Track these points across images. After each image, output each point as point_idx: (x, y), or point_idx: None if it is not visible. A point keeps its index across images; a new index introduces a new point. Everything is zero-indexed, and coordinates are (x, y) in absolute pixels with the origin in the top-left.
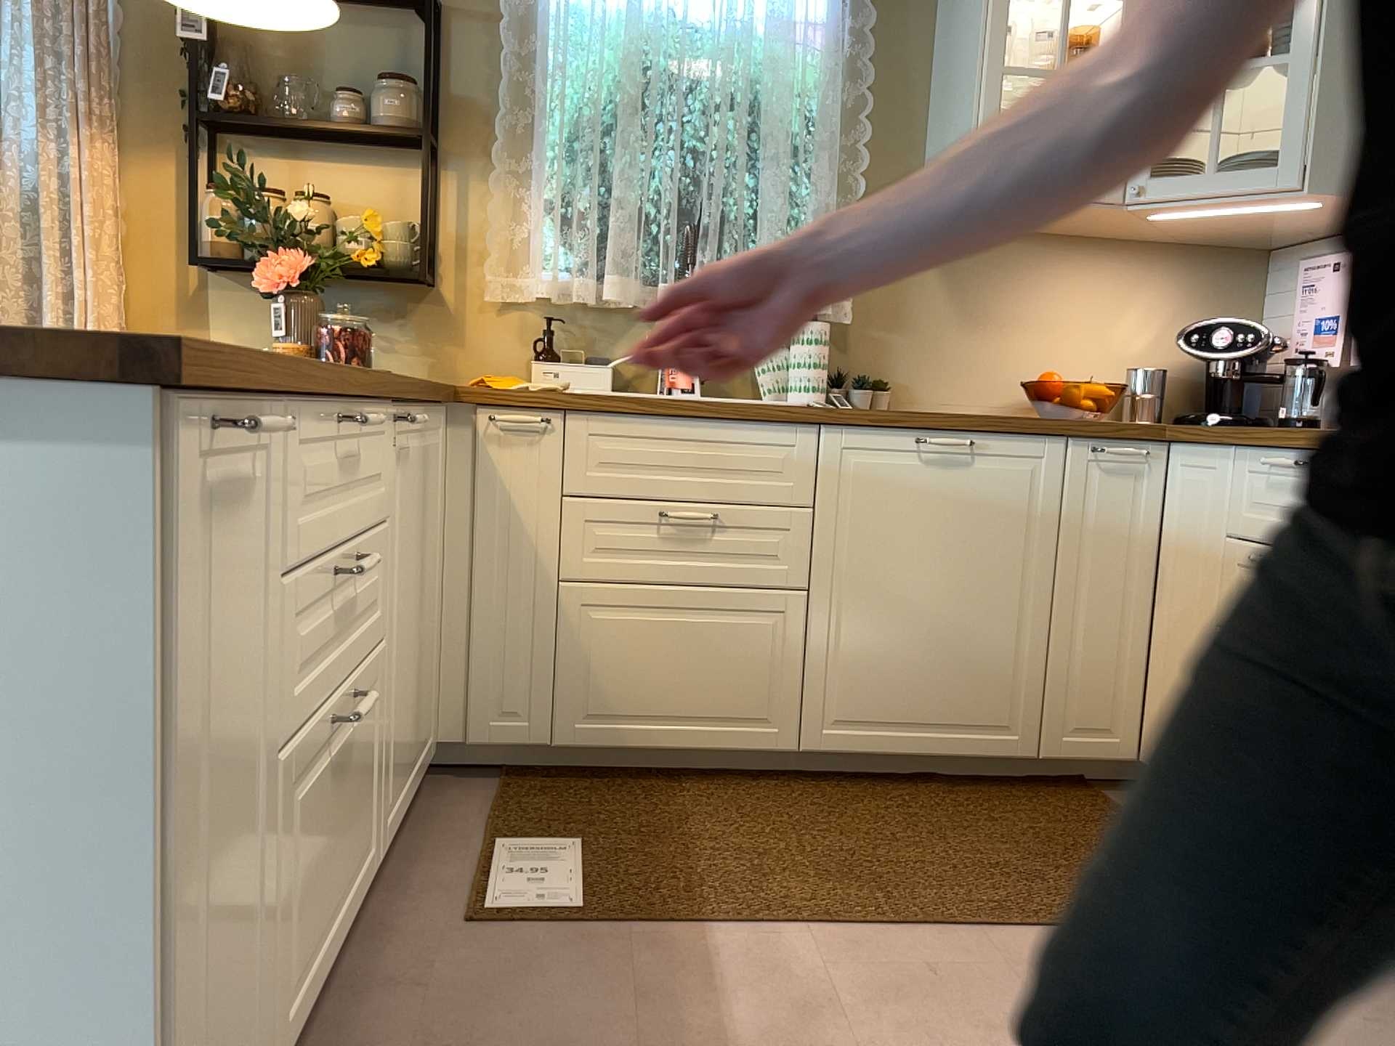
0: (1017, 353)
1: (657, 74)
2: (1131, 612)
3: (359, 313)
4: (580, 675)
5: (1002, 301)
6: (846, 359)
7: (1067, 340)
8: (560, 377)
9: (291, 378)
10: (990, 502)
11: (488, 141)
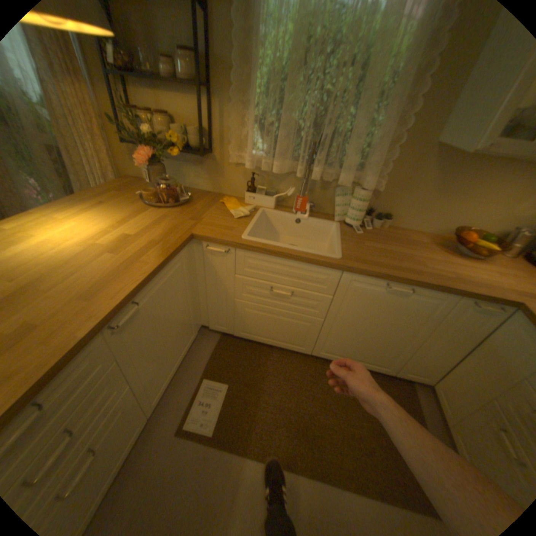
0: (460, 210)
1: (314, 41)
2: (457, 353)
3: (186, 161)
4: (242, 322)
5: (464, 184)
6: (376, 202)
7: (490, 206)
8: (255, 200)
9: None
10: (411, 310)
11: (230, 81)
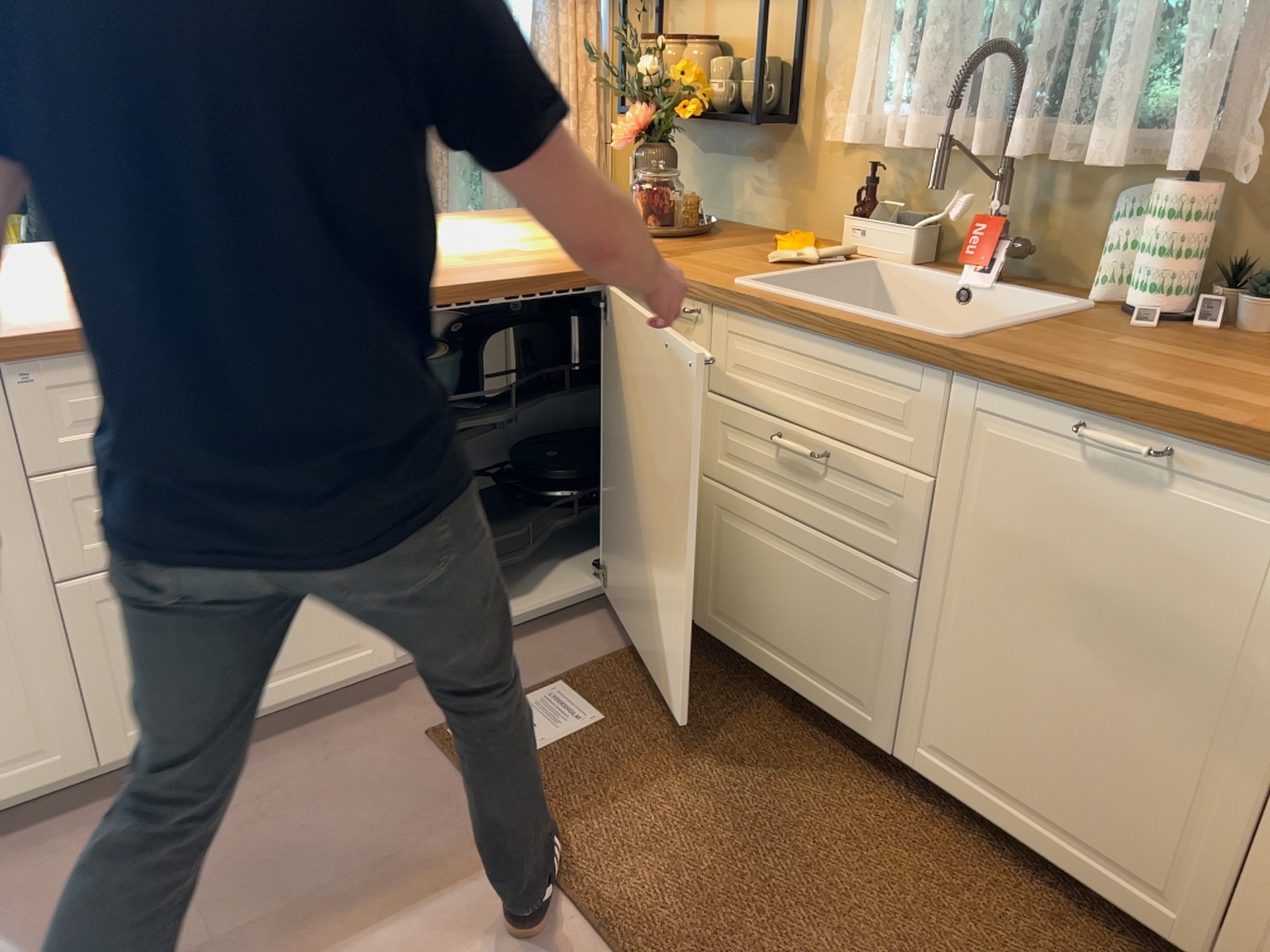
0: None
1: None
2: None
3: (739, 154)
4: (714, 569)
5: None
6: (1263, 245)
7: None
8: (864, 238)
9: (35, 342)
10: (1185, 559)
11: None
